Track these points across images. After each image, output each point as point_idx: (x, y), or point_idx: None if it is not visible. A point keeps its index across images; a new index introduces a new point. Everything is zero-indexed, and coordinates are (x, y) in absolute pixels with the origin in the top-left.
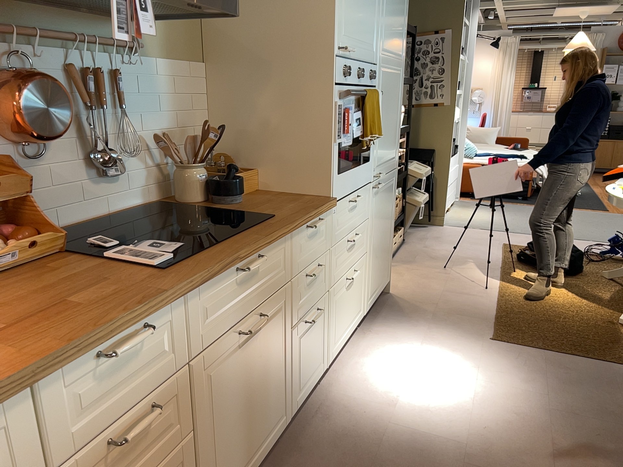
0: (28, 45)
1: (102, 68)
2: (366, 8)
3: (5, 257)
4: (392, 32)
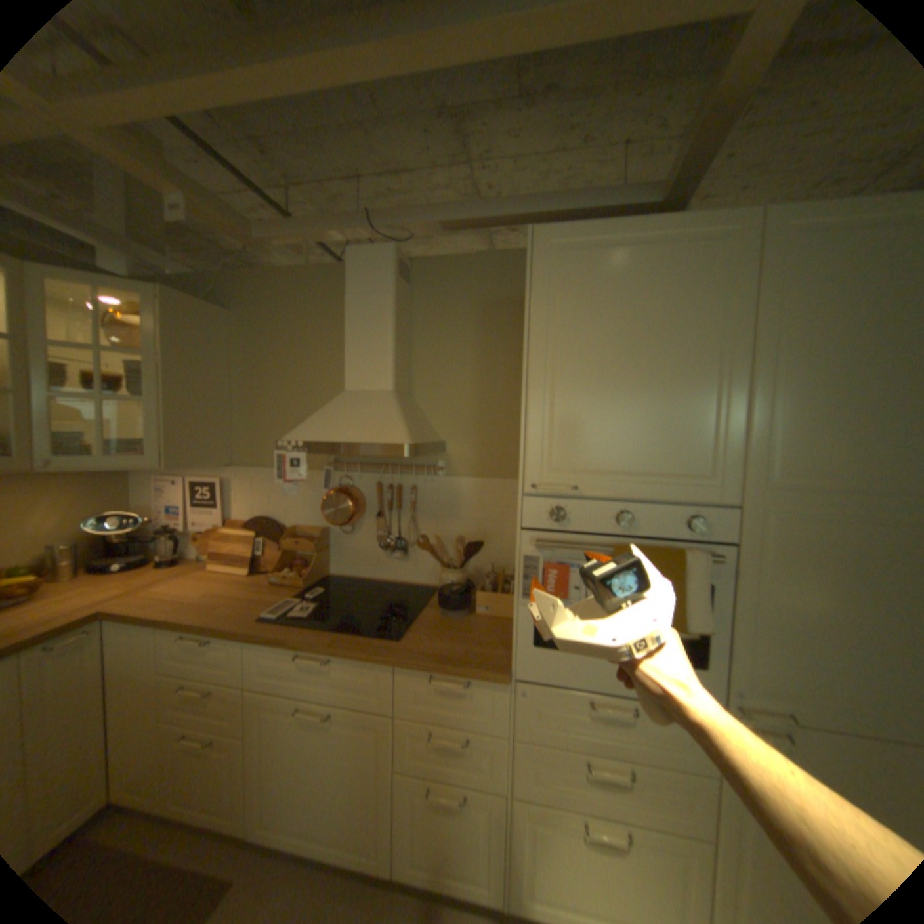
0: (357, 473)
1: (405, 485)
2: (653, 421)
3: (274, 580)
4: (852, 443)
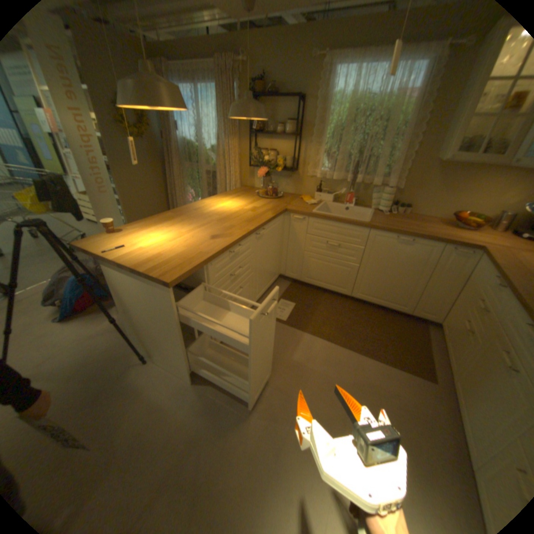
0: None
1: None
2: None
3: None
4: None
